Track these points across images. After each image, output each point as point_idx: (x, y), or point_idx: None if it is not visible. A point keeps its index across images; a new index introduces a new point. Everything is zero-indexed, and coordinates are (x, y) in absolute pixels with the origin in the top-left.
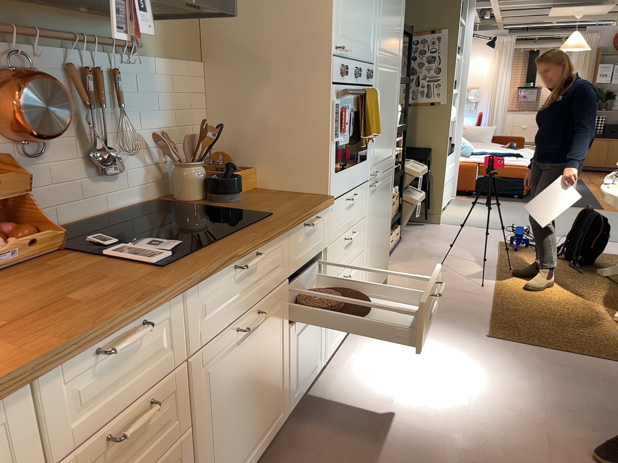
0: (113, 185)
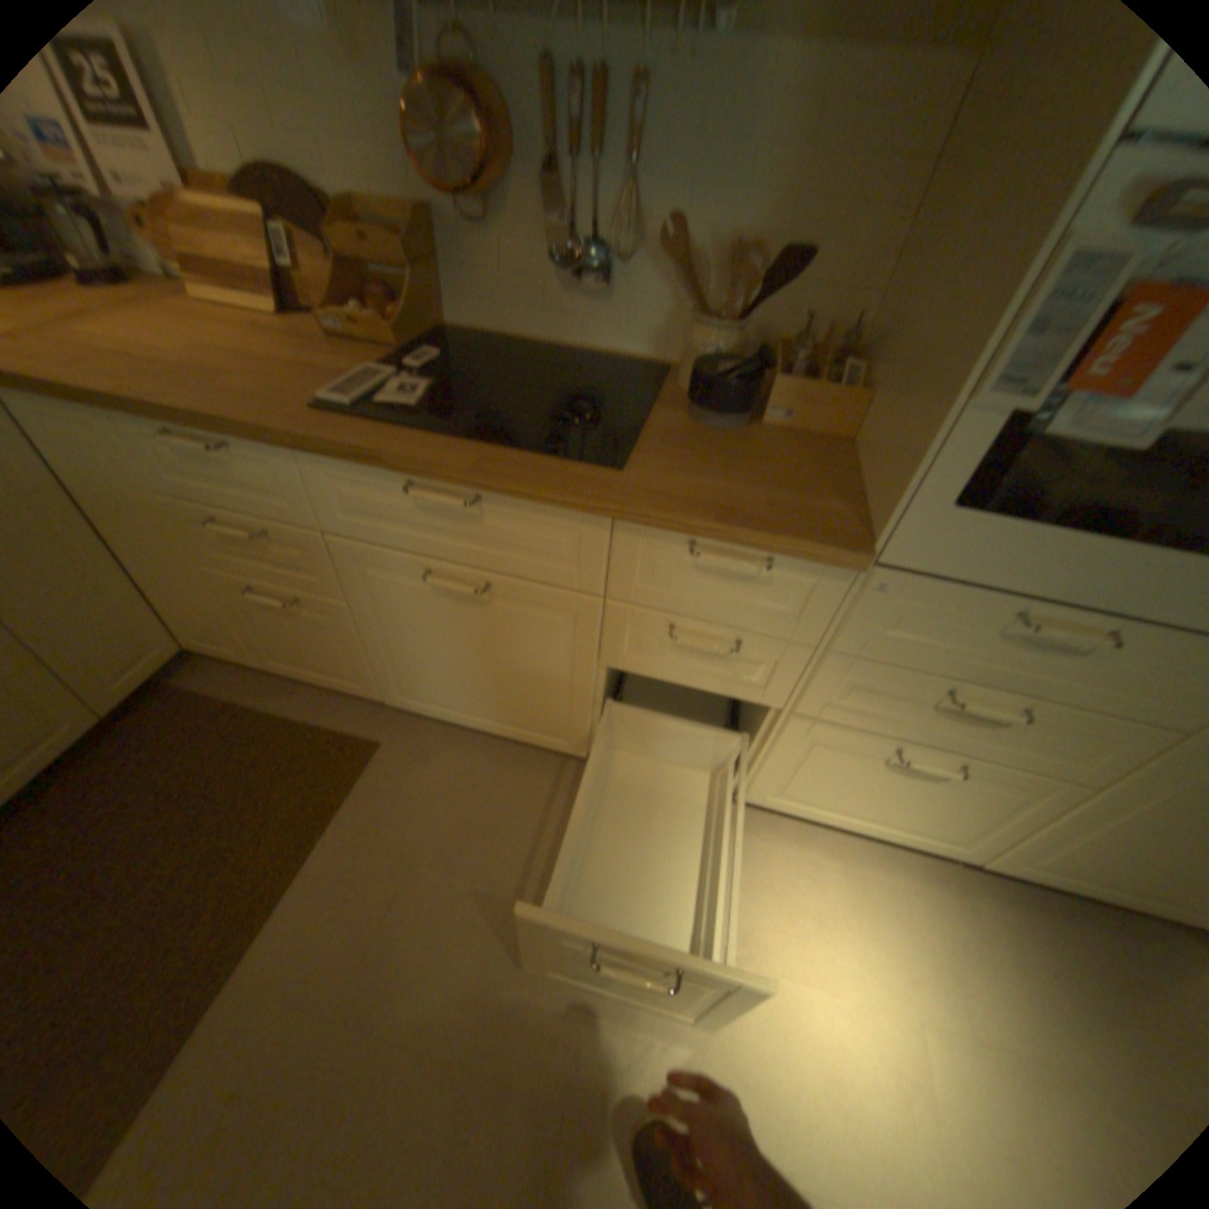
0: (600, 306)
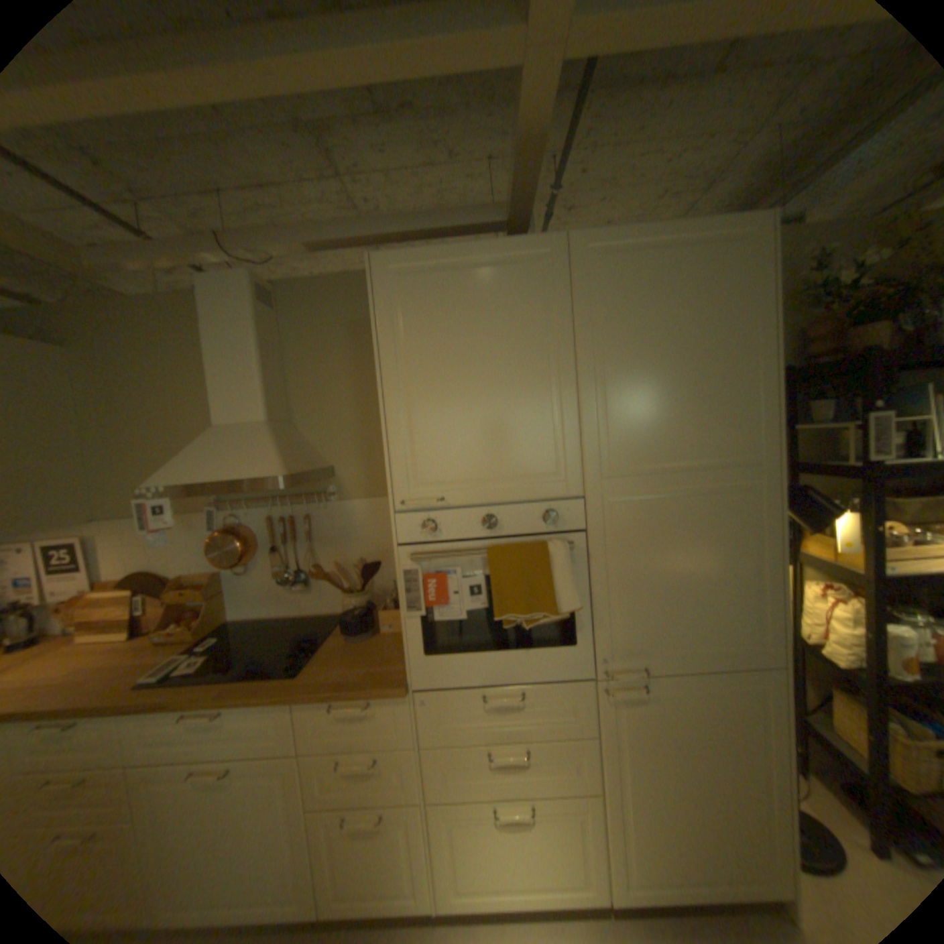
0: (306, 597)
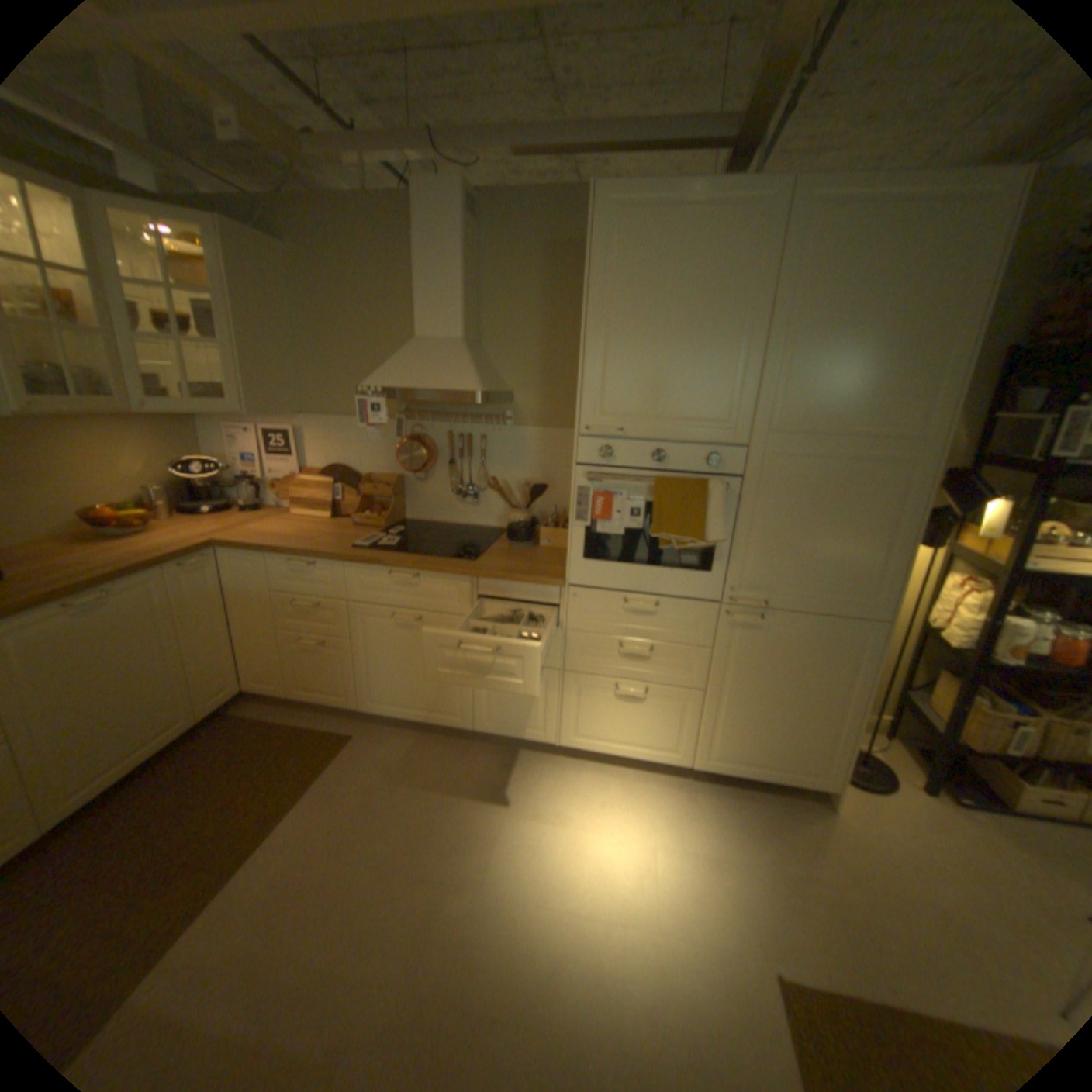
0: (475, 510)
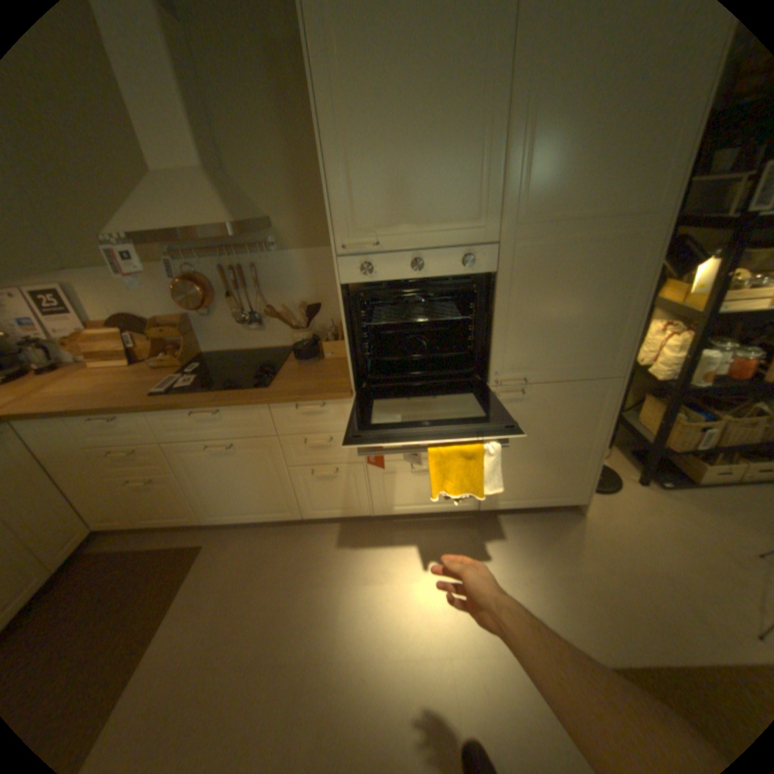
0: (261, 333)
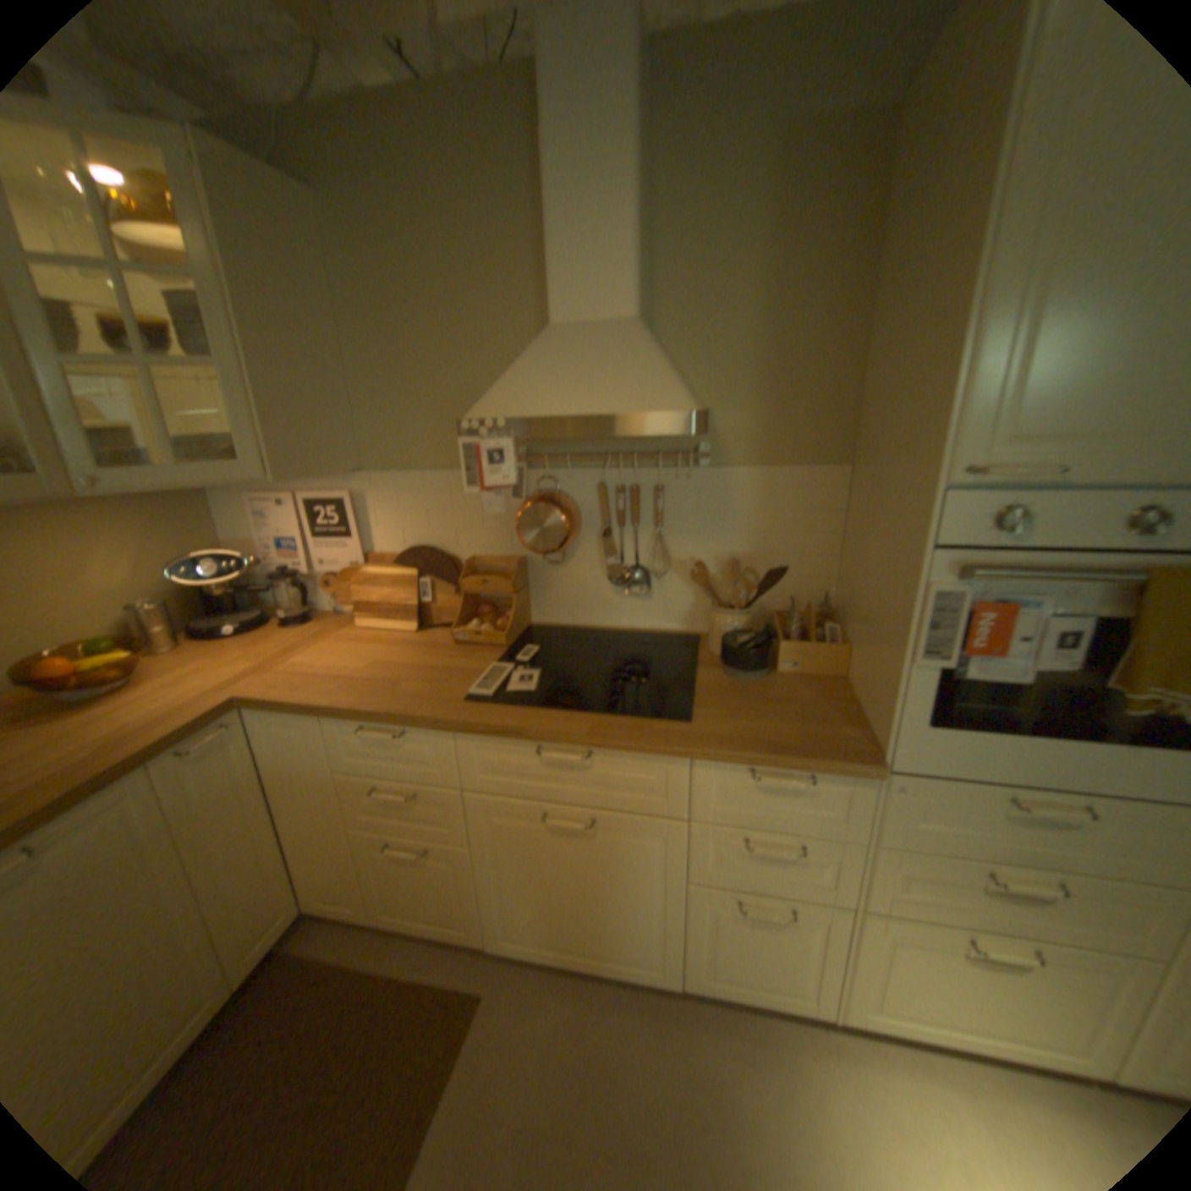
0: (643, 603)
